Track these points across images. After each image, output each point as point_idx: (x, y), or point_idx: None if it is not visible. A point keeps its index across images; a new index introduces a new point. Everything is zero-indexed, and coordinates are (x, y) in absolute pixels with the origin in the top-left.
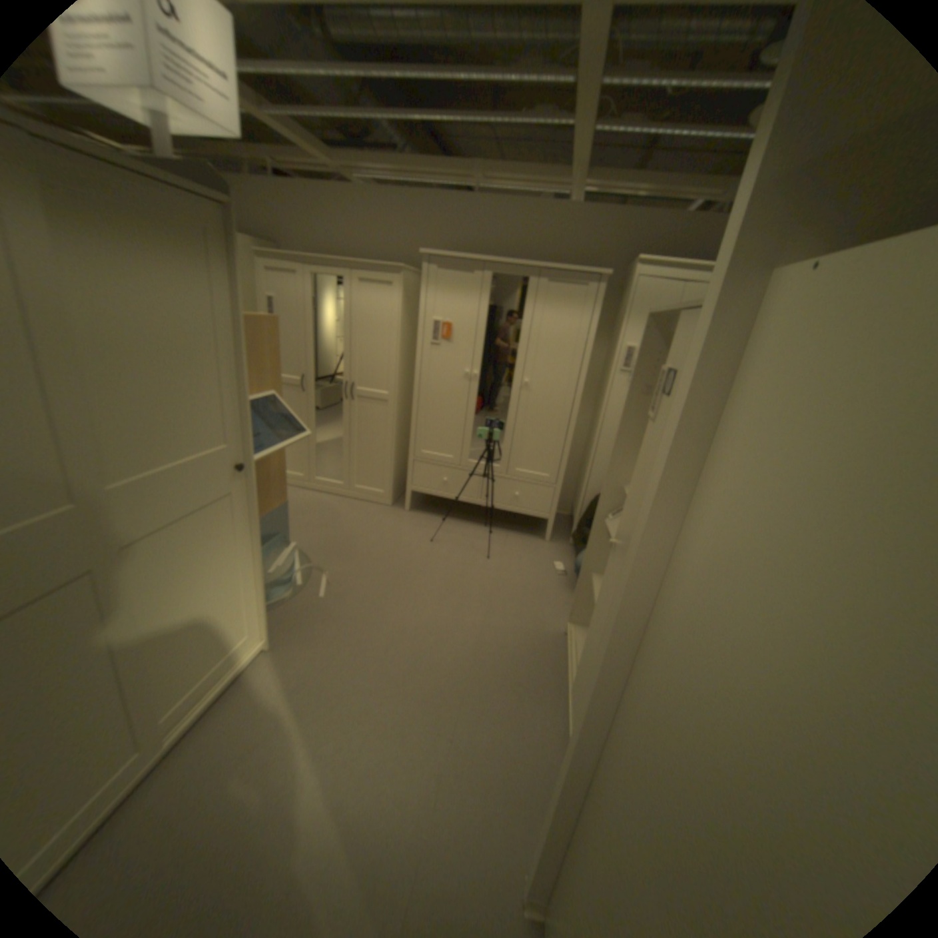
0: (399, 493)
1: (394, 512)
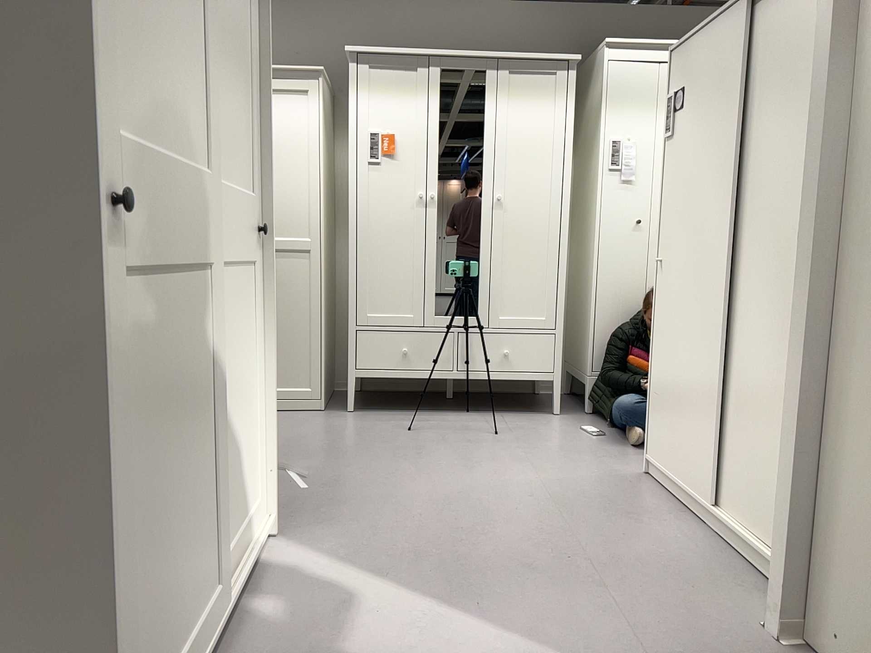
0: (327, 395)
1: (333, 415)
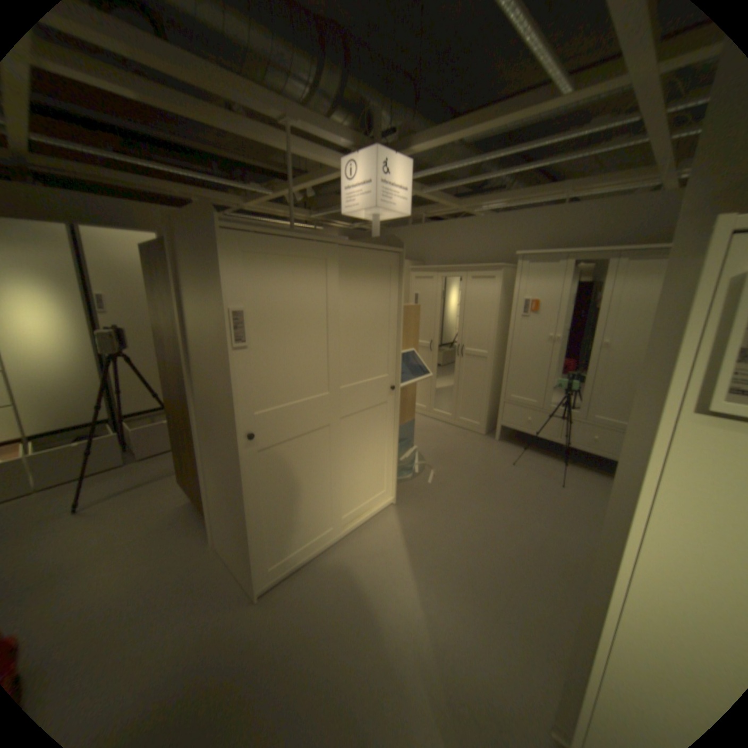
0: (491, 427)
1: (487, 440)
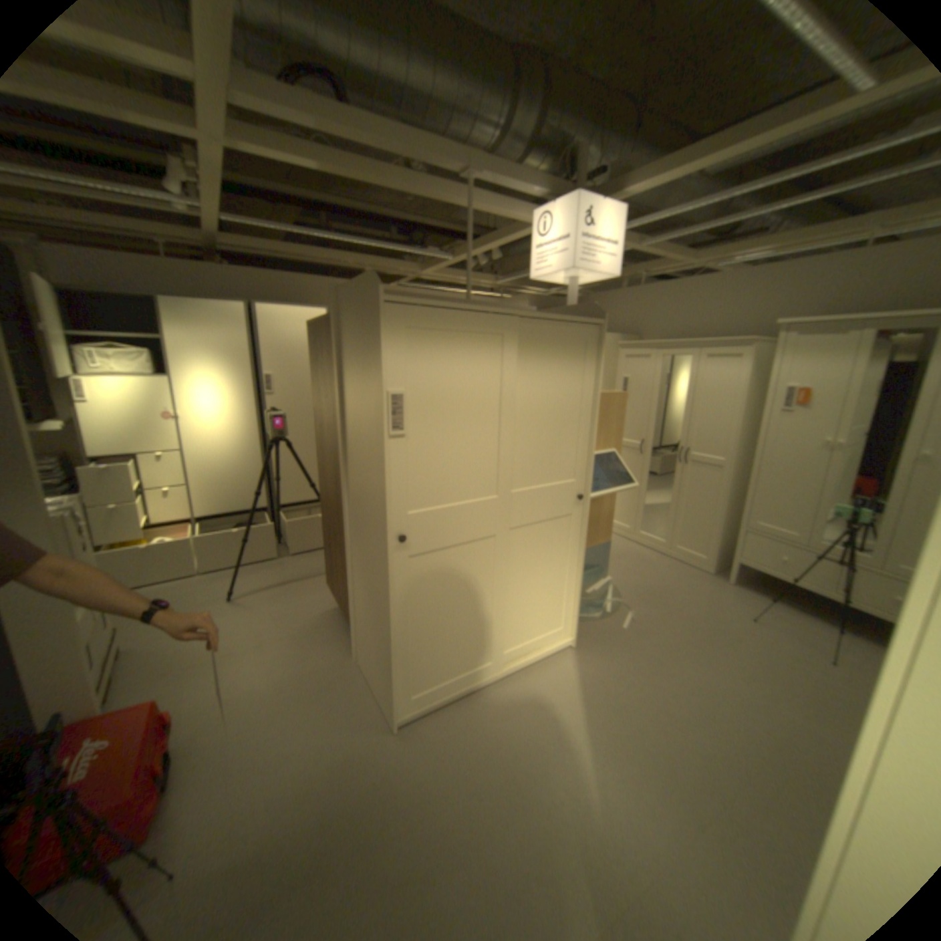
0: (726, 565)
1: (717, 582)
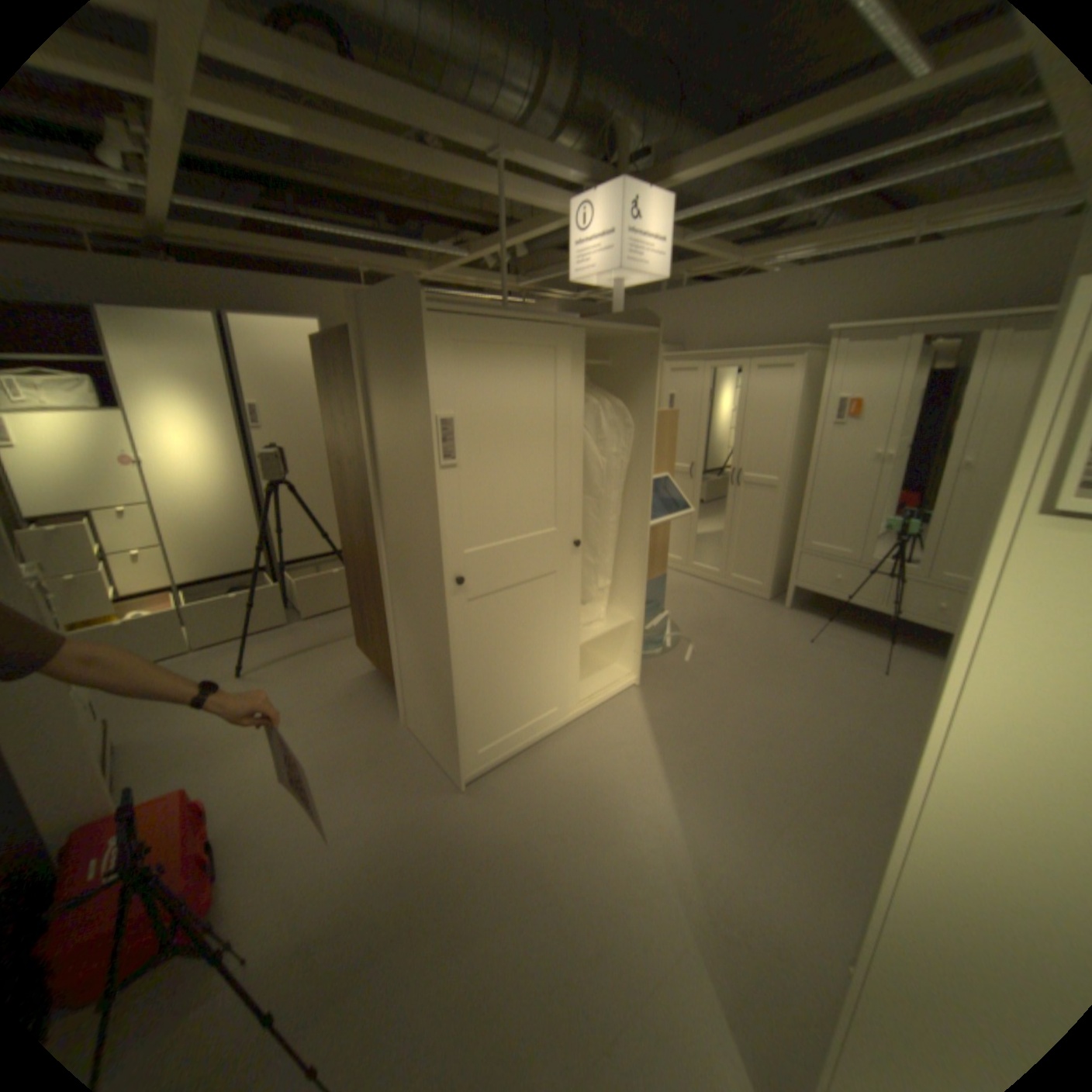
0: (780, 589)
1: (772, 607)
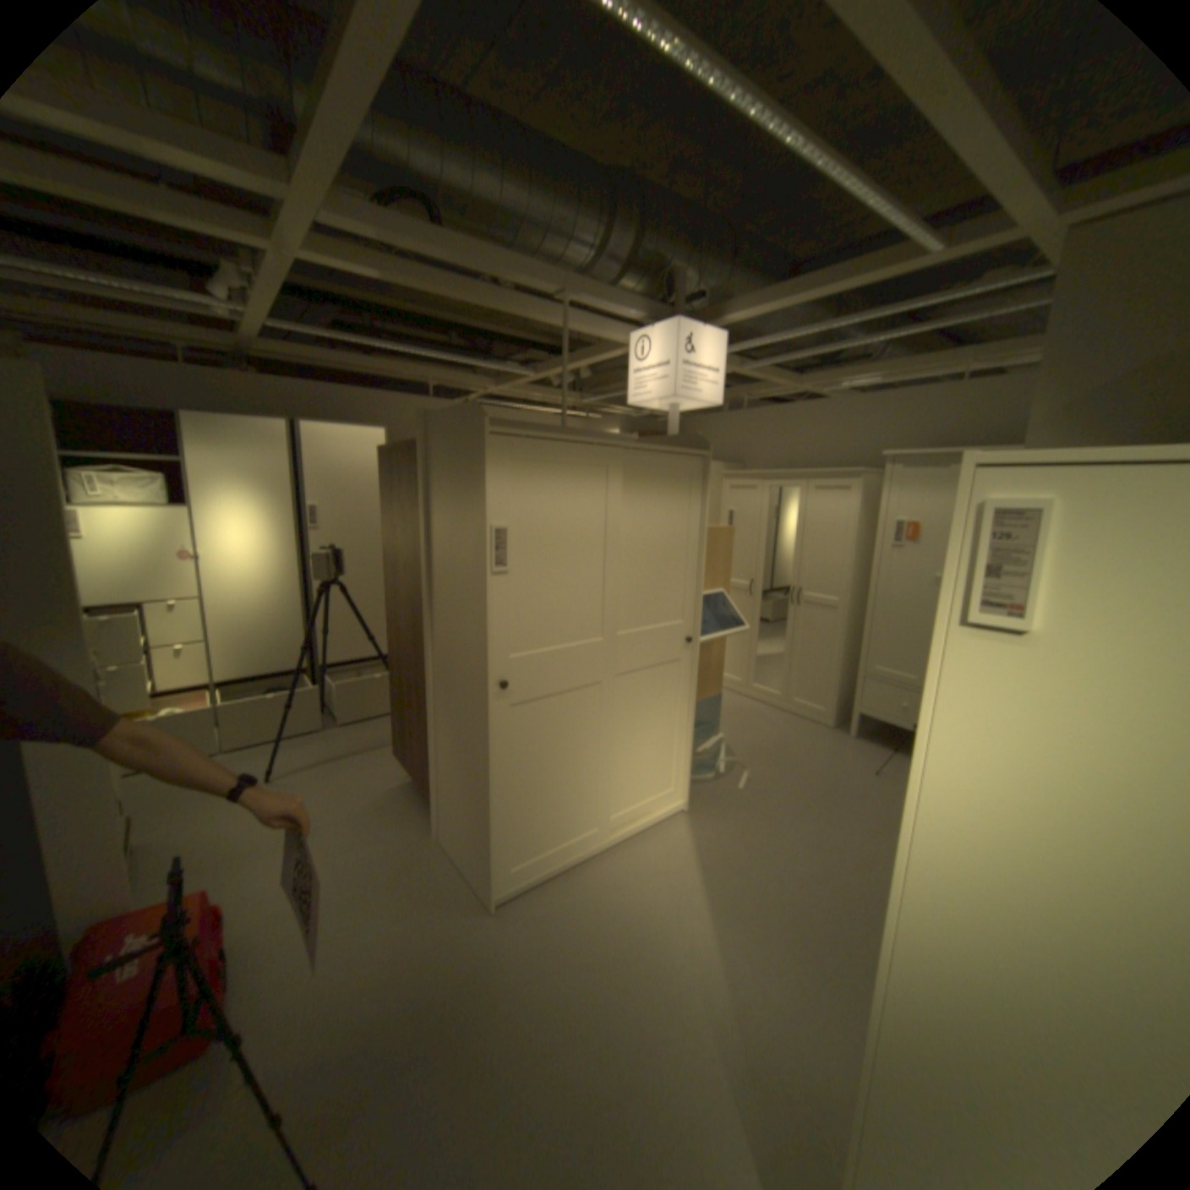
0: (845, 717)
1: (836, 735)
